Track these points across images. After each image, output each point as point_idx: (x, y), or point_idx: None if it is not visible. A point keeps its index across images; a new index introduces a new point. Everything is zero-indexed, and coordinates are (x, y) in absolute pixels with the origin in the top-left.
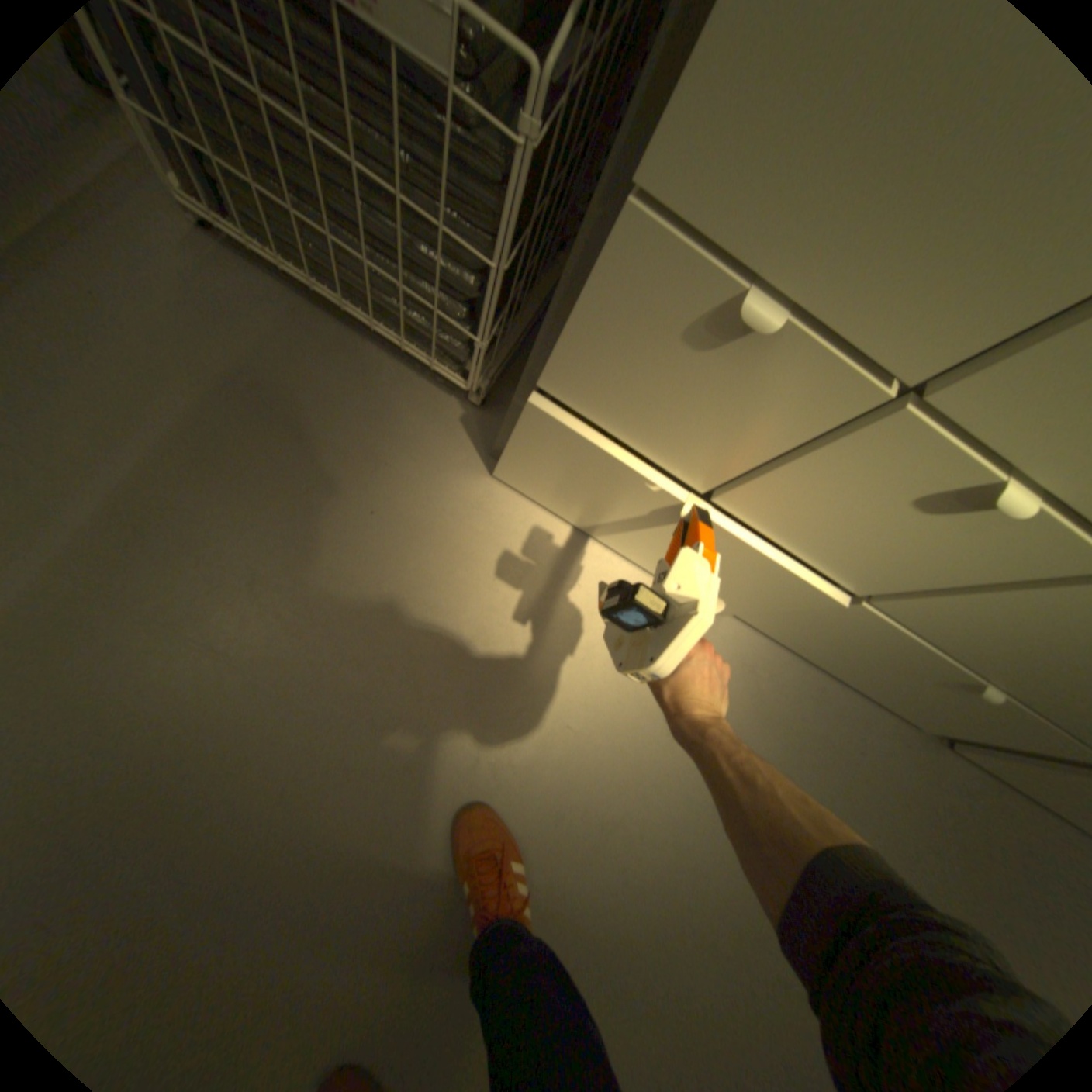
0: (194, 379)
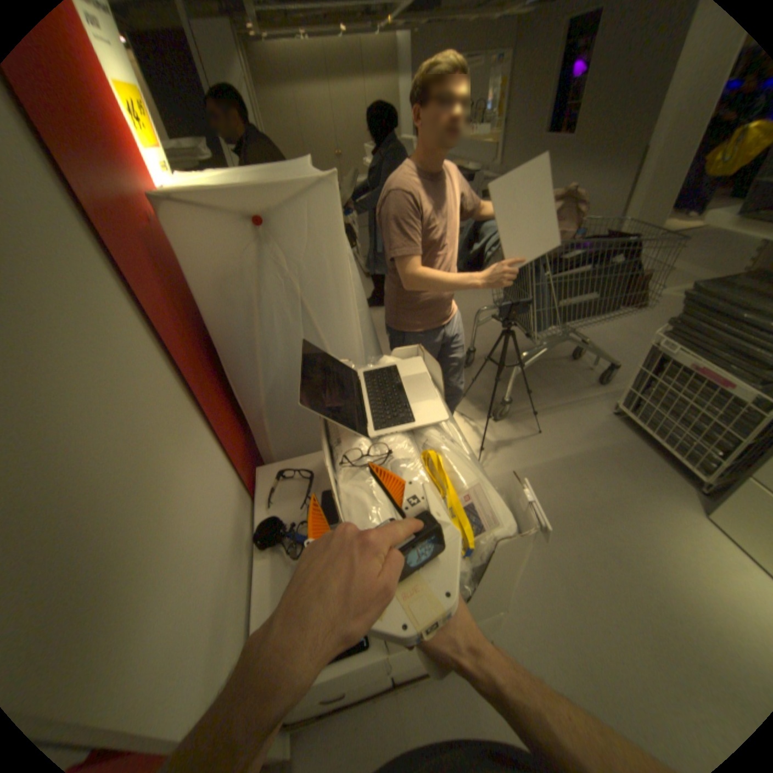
0: (599, 445)
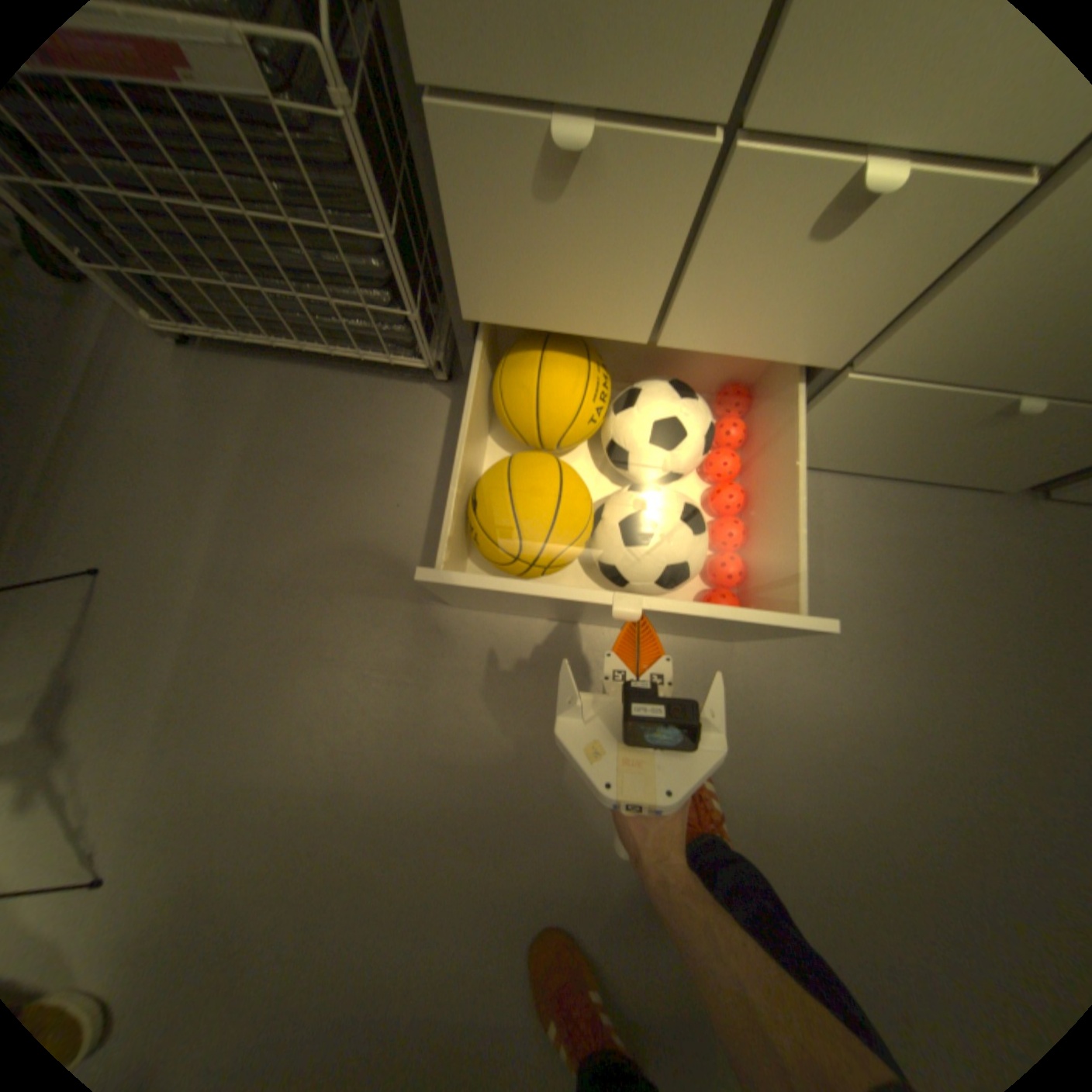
0: (223, 462)
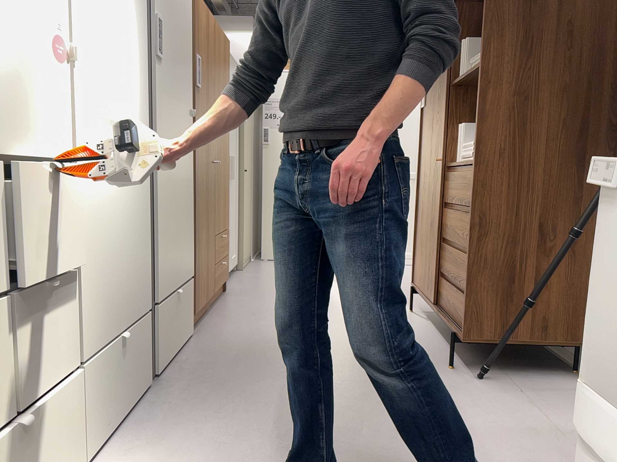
0: None
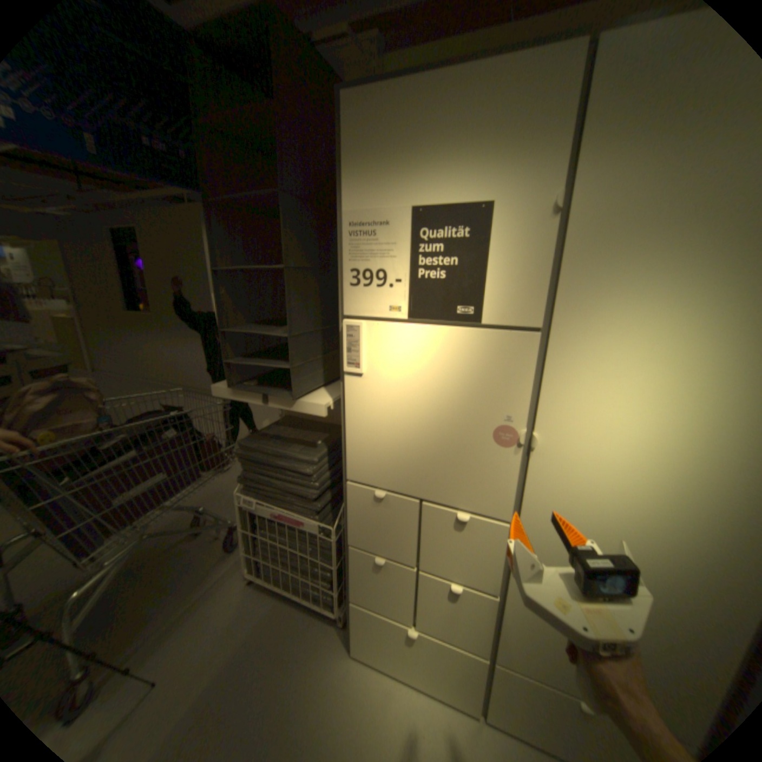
0: (235, 642)
